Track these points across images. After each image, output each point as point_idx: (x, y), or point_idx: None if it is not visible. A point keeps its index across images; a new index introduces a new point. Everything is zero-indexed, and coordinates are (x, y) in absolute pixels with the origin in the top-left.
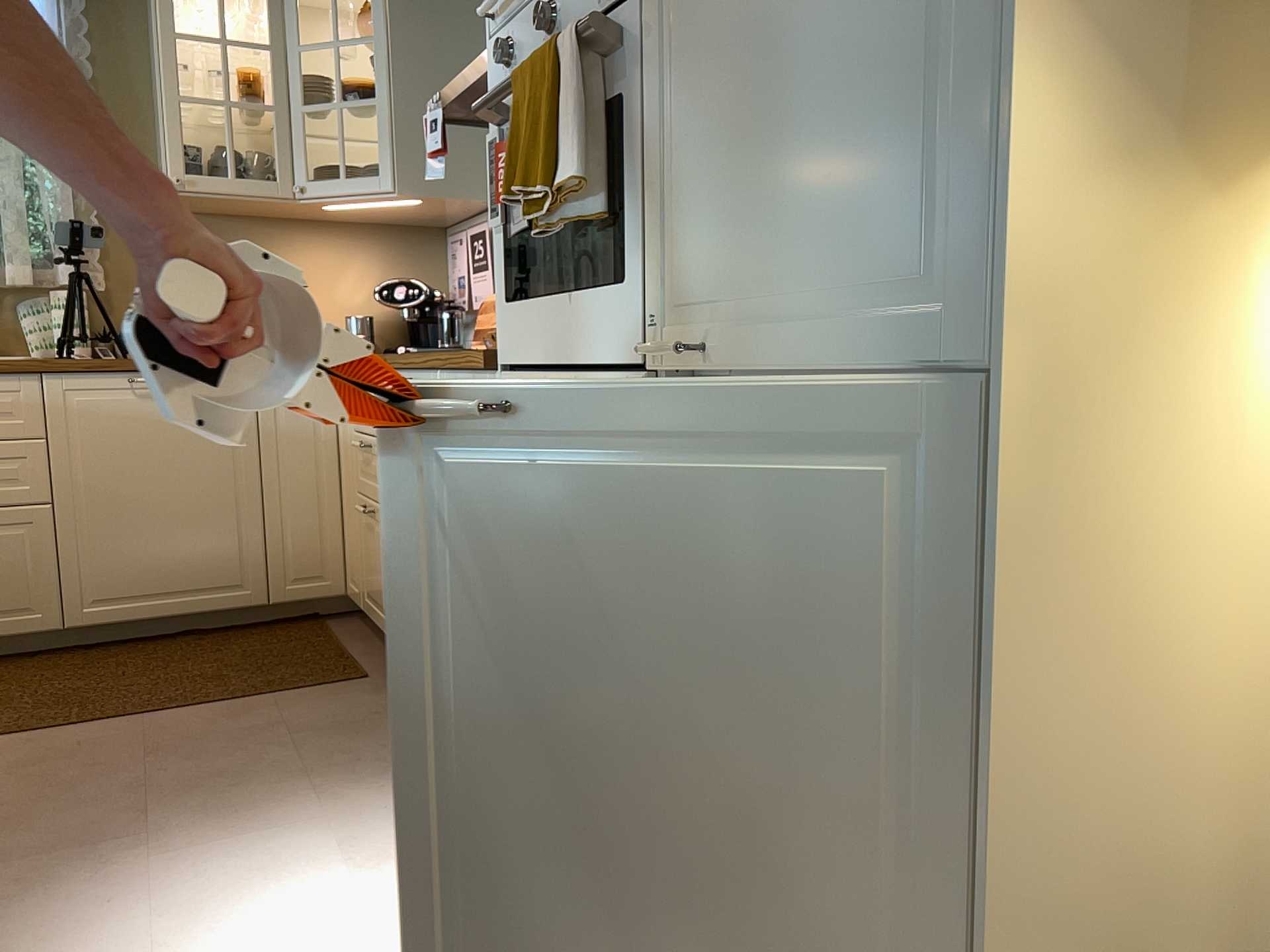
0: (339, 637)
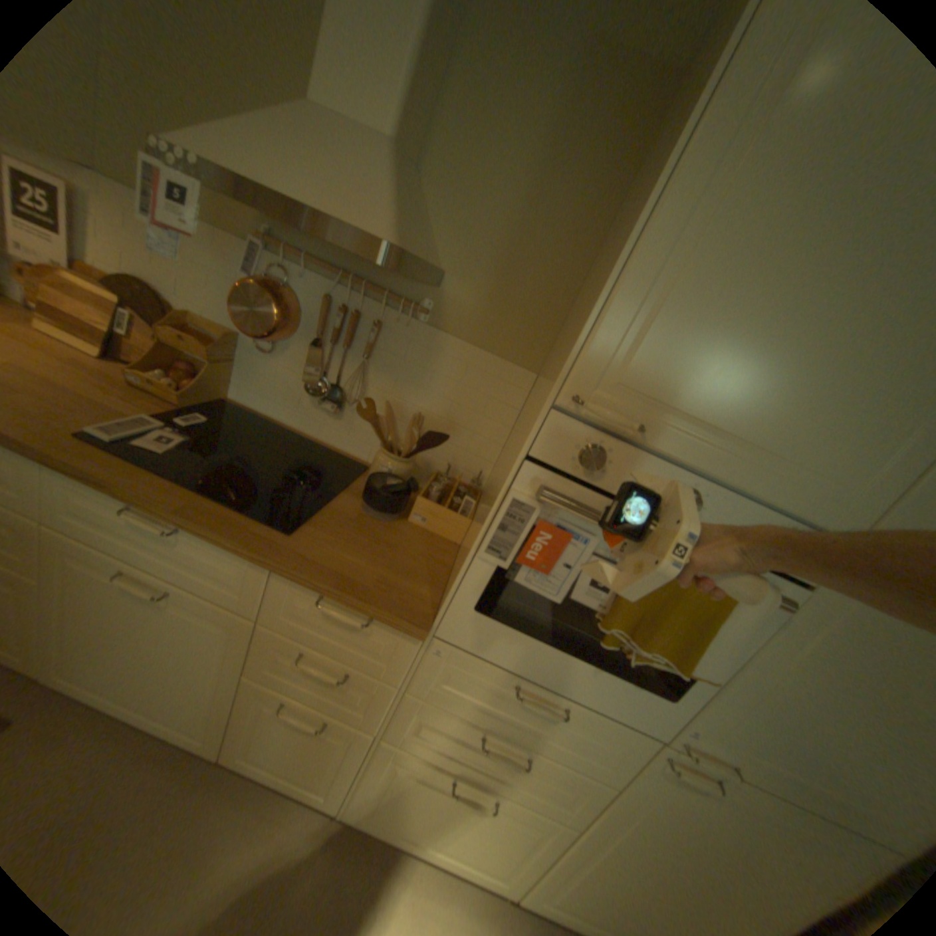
0: None
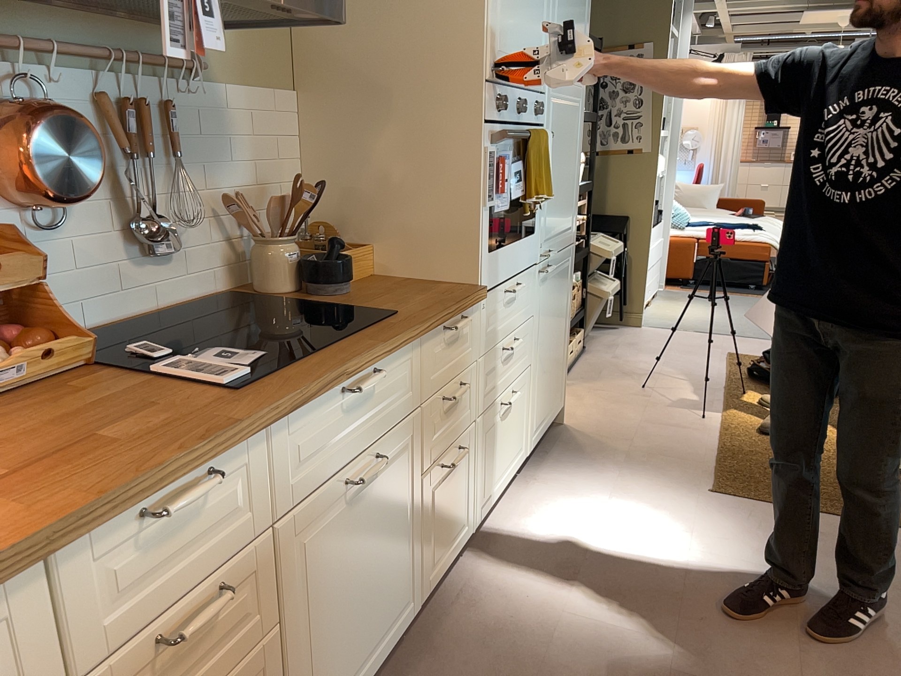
0: None
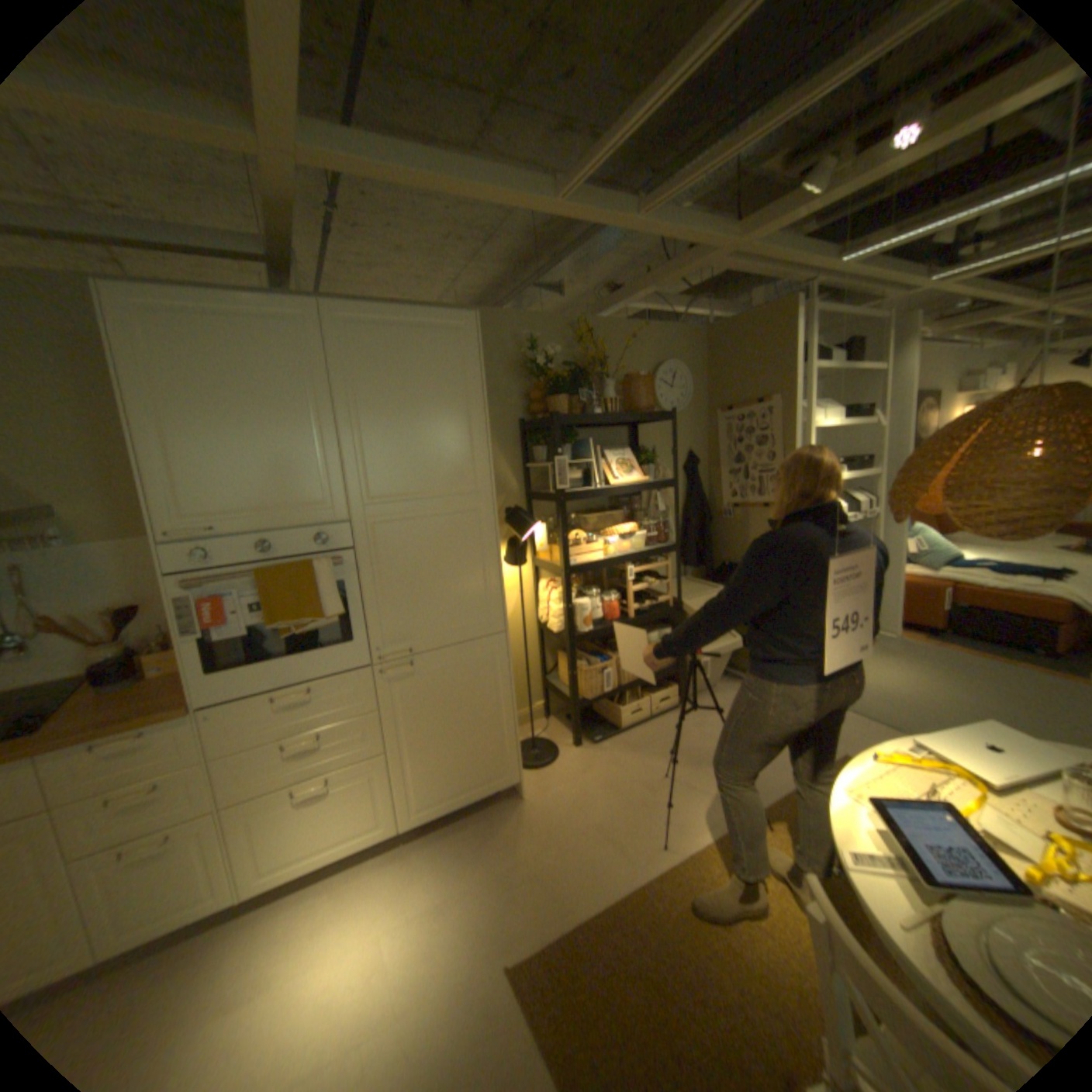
0: None
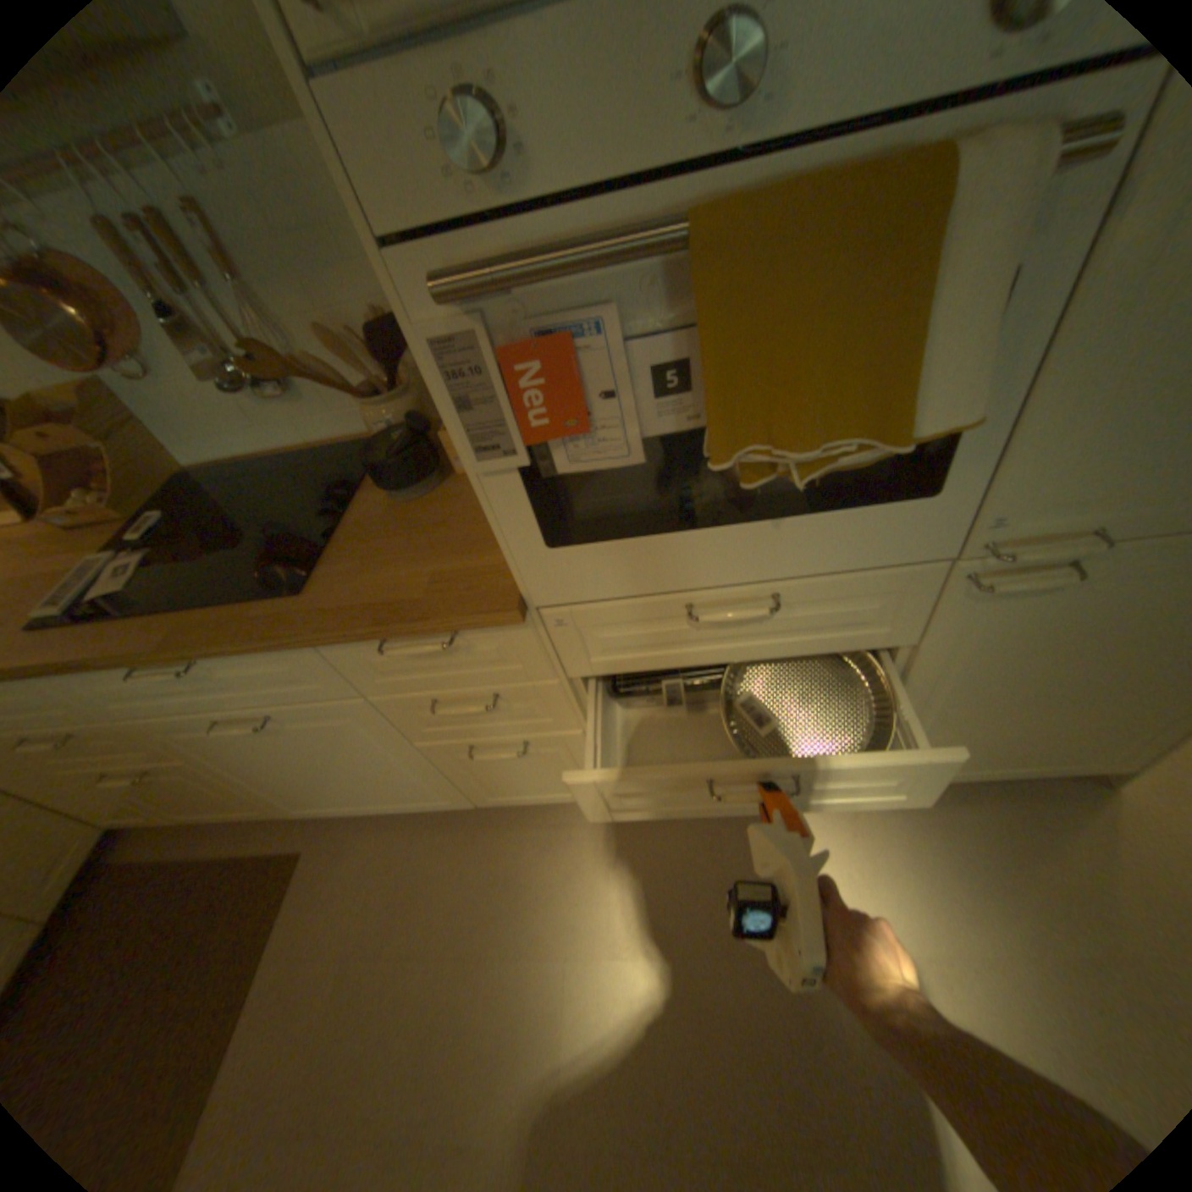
0: (168, 857)
